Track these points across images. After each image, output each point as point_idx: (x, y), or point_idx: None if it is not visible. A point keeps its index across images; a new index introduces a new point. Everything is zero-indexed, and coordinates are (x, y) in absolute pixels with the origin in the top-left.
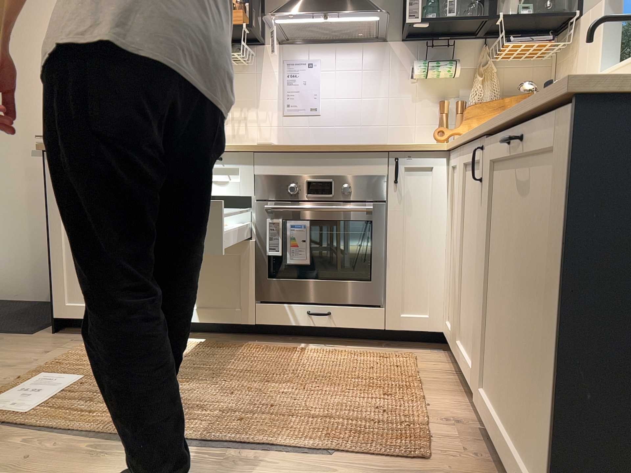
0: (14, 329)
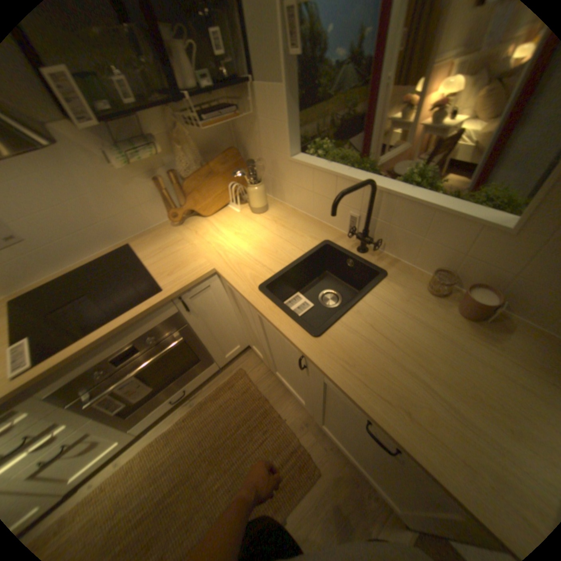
0: None
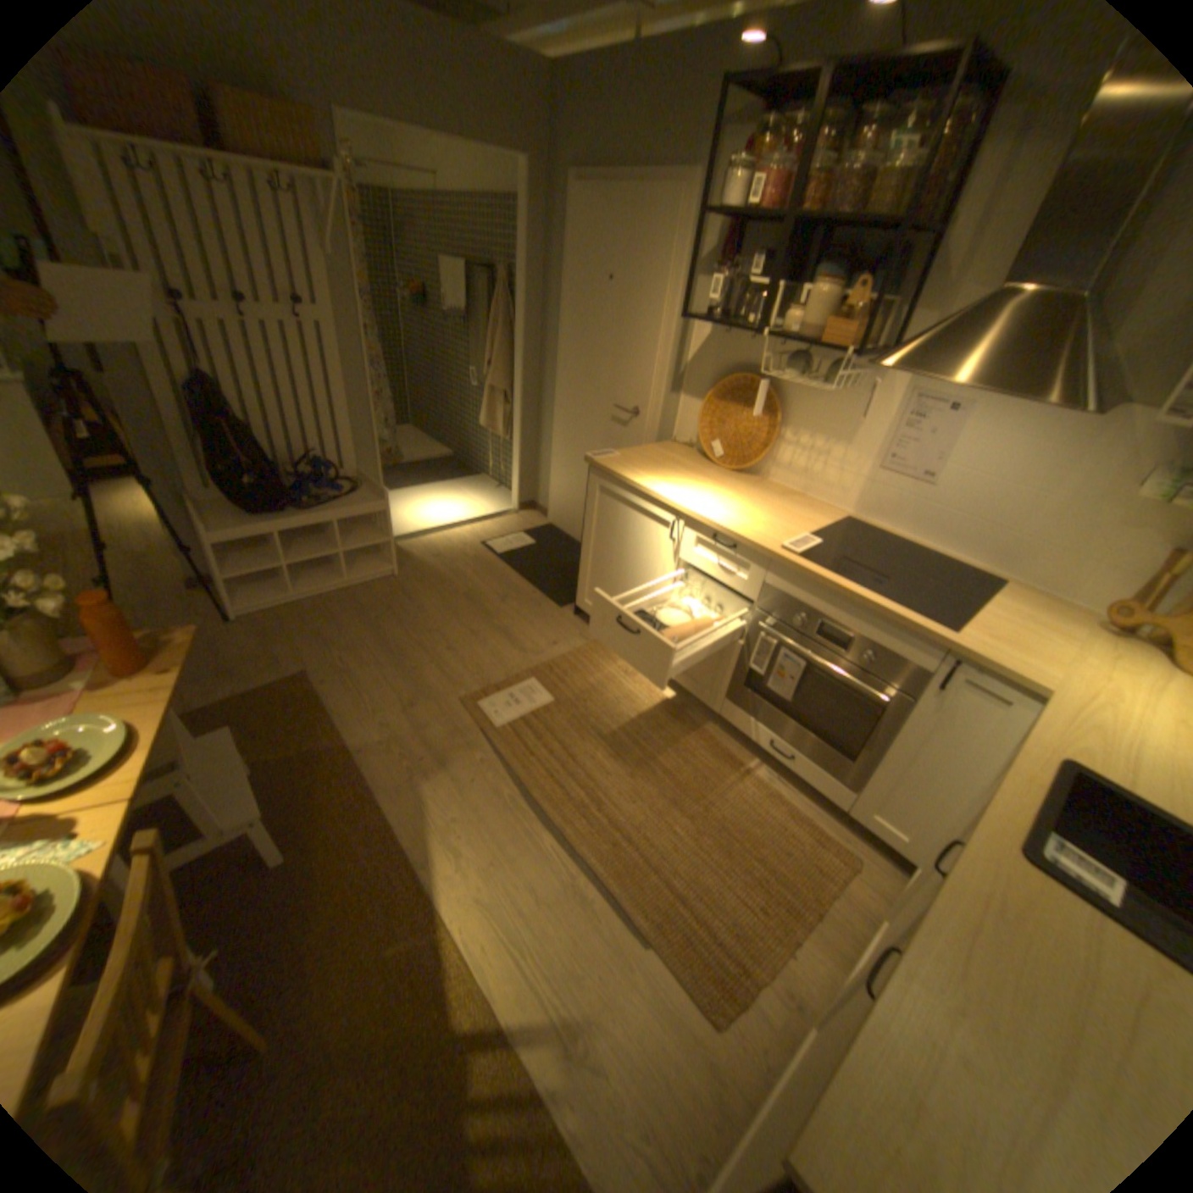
0: (555, 591)
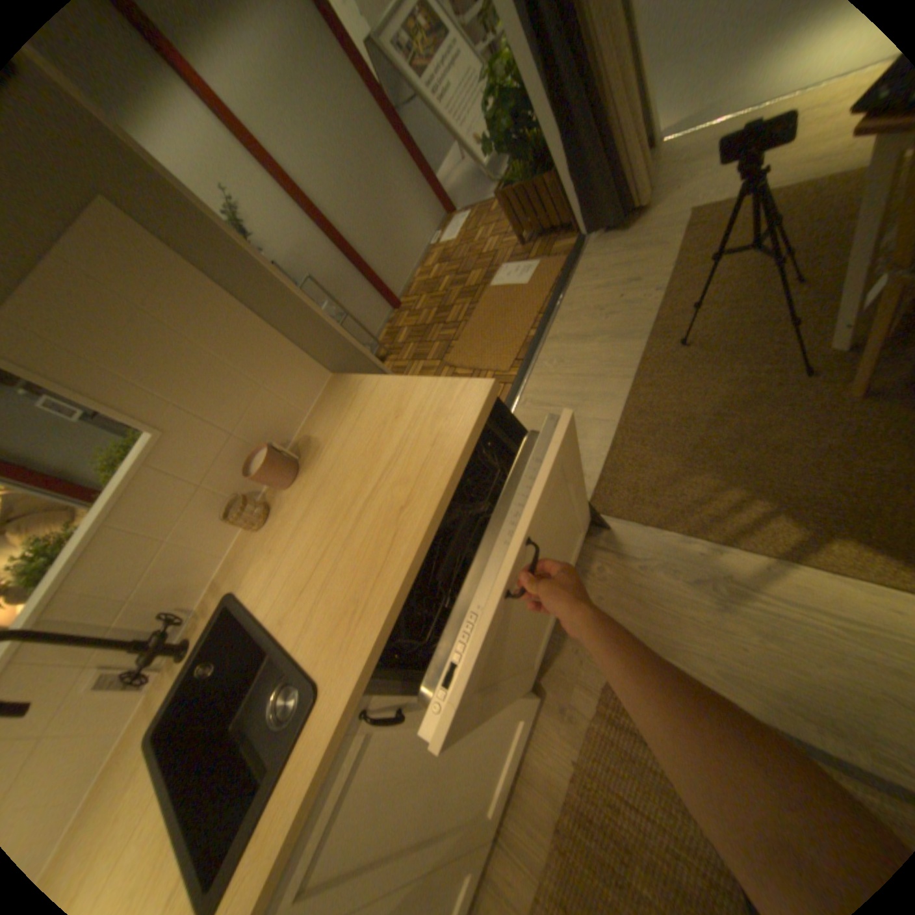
0: None
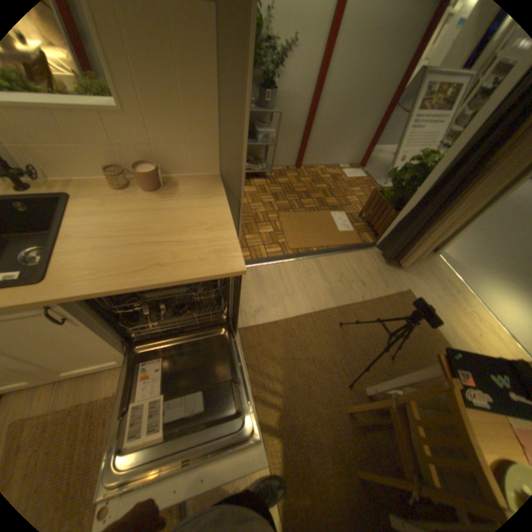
0: None
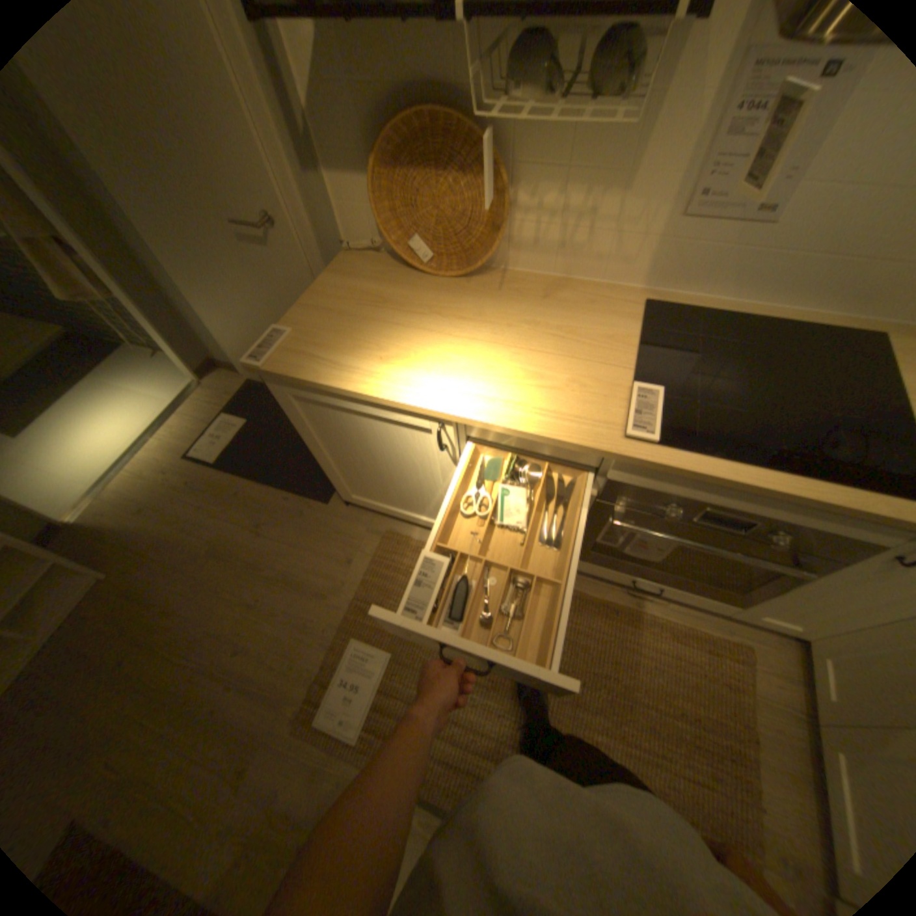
0: (307, 483)
